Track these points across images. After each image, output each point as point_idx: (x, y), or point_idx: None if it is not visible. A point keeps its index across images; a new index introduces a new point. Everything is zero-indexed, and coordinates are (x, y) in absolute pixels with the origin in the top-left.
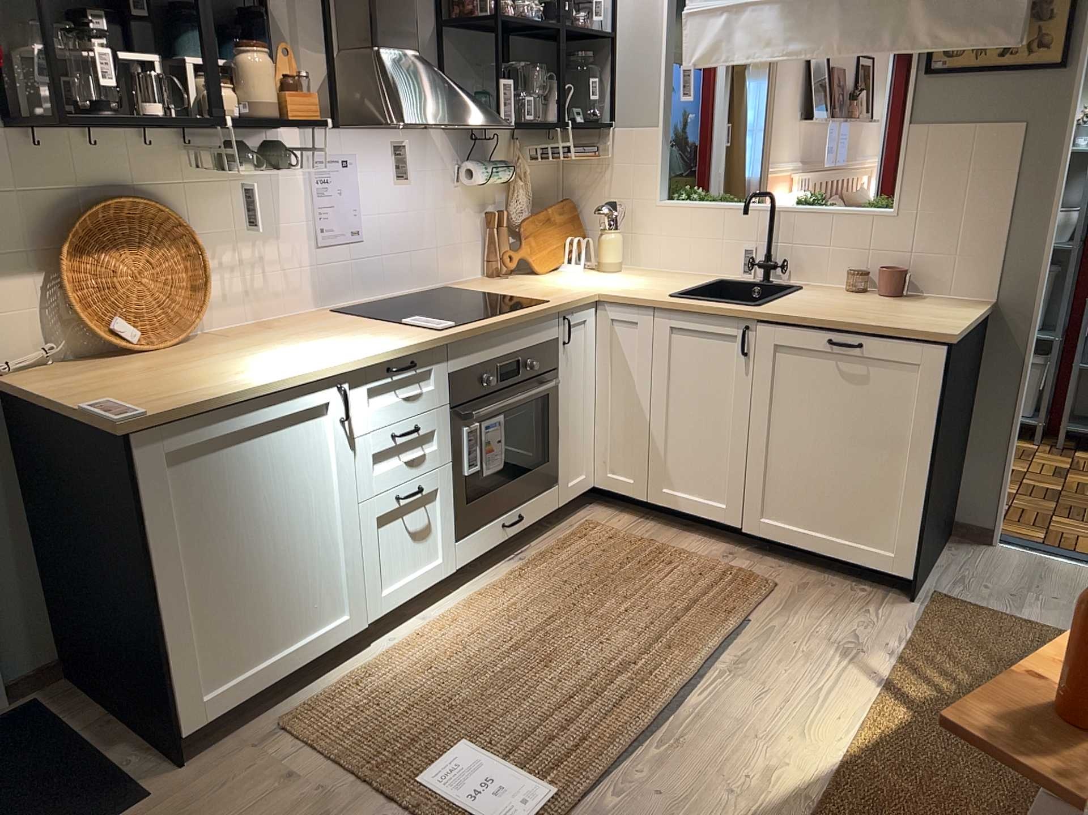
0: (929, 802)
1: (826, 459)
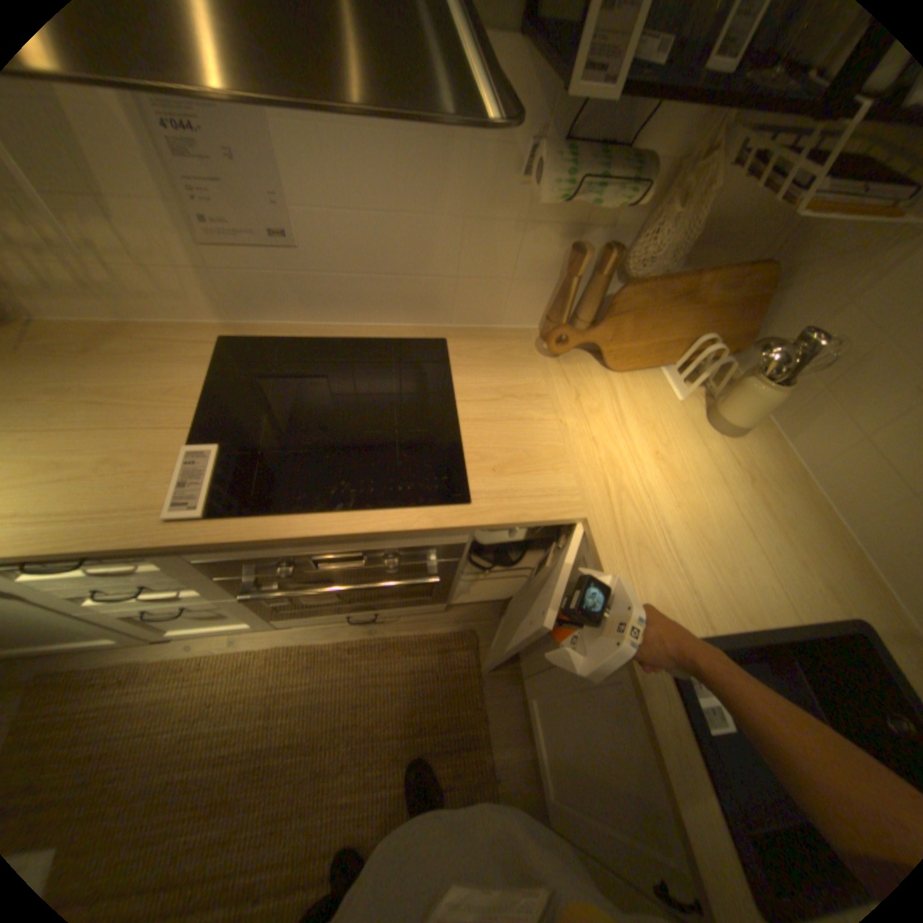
0: None
1: None
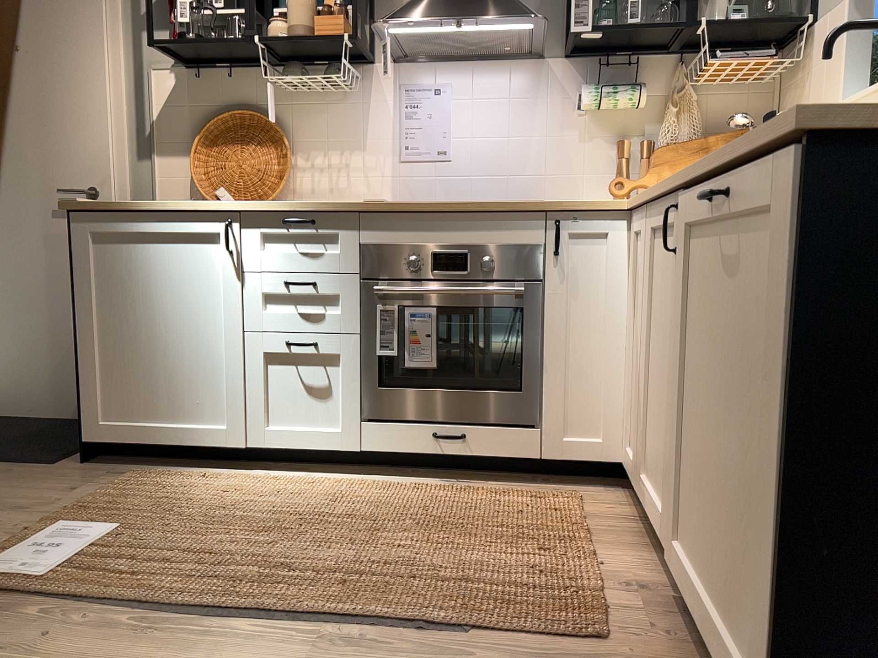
0: None
1: (722, 441)
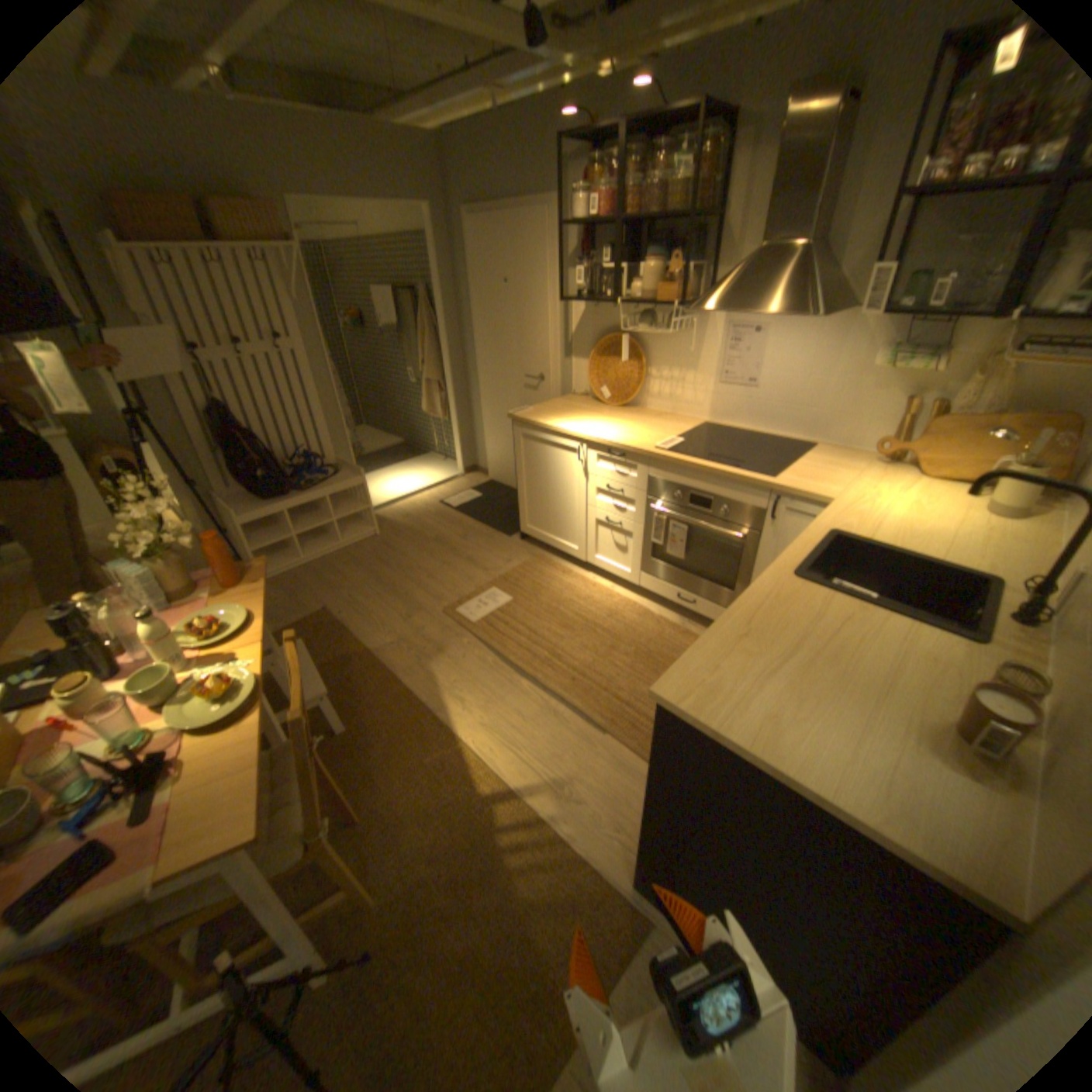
0: (413, 765)
1: None
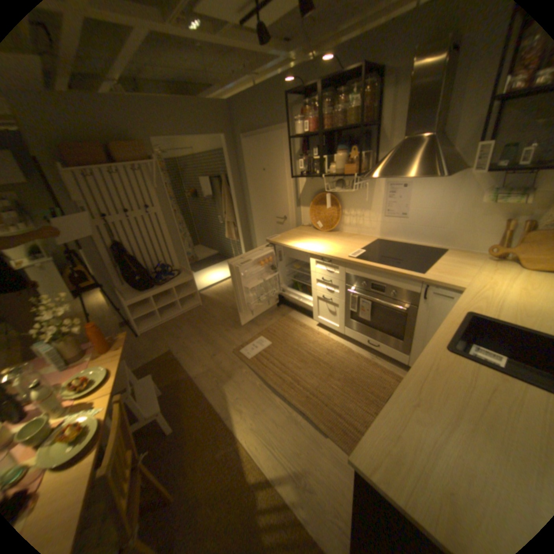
0: (209, 459)
1: None
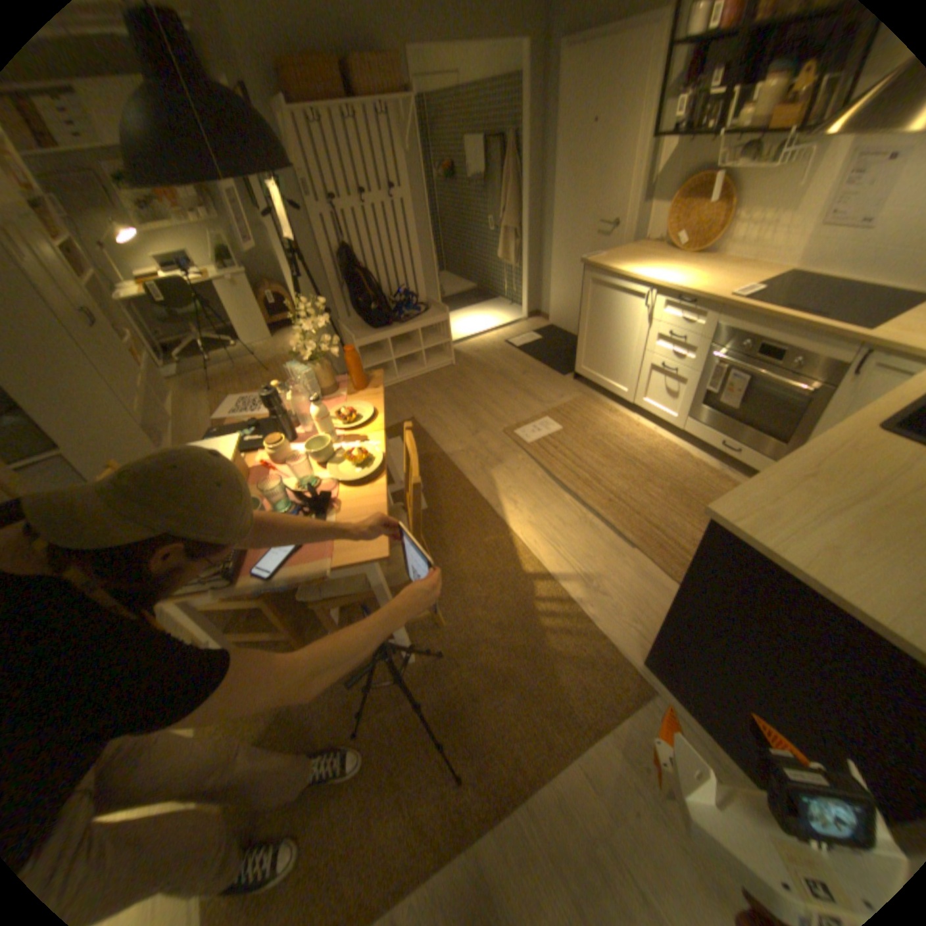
0: (475, 541)
1: None
